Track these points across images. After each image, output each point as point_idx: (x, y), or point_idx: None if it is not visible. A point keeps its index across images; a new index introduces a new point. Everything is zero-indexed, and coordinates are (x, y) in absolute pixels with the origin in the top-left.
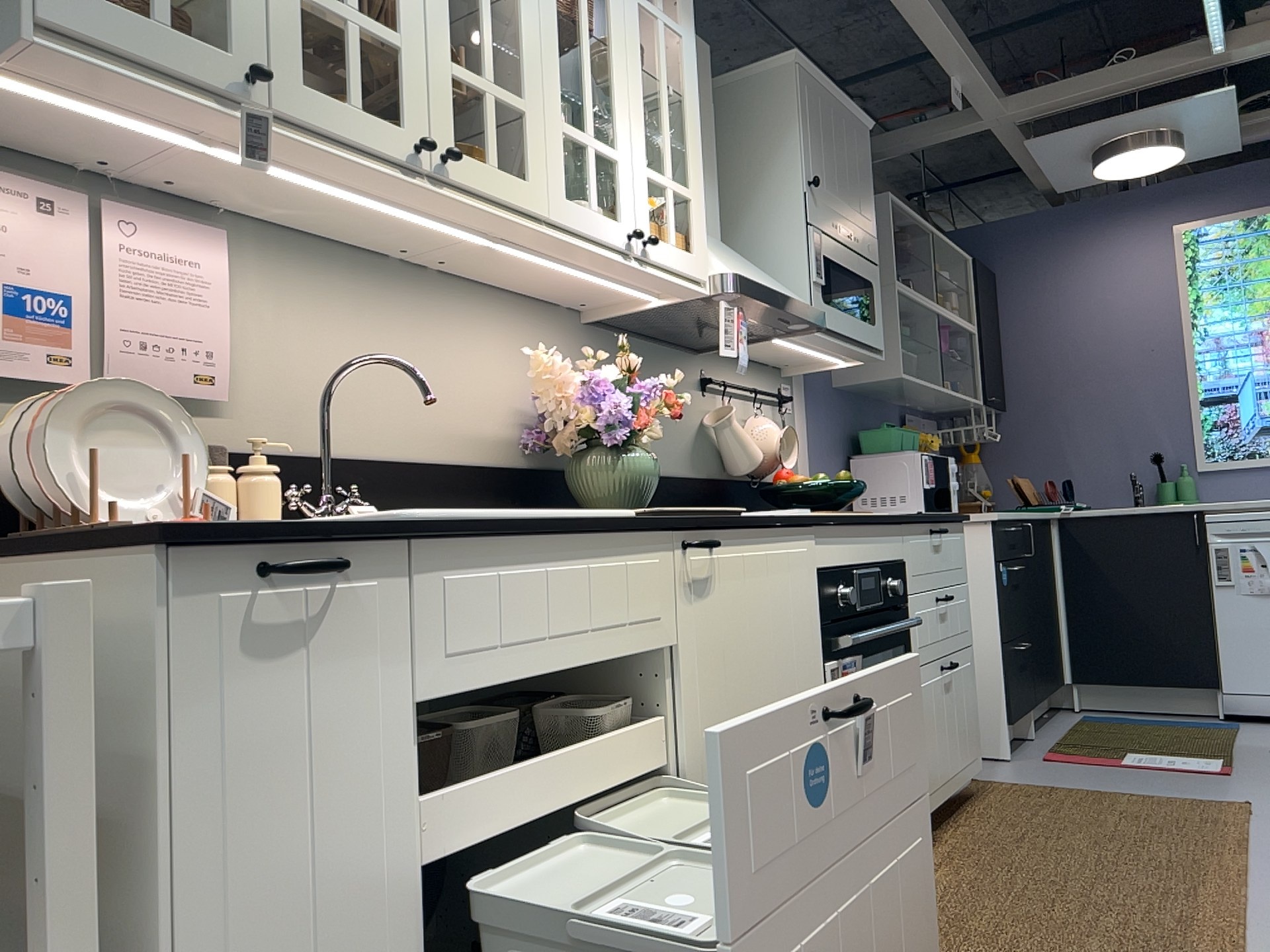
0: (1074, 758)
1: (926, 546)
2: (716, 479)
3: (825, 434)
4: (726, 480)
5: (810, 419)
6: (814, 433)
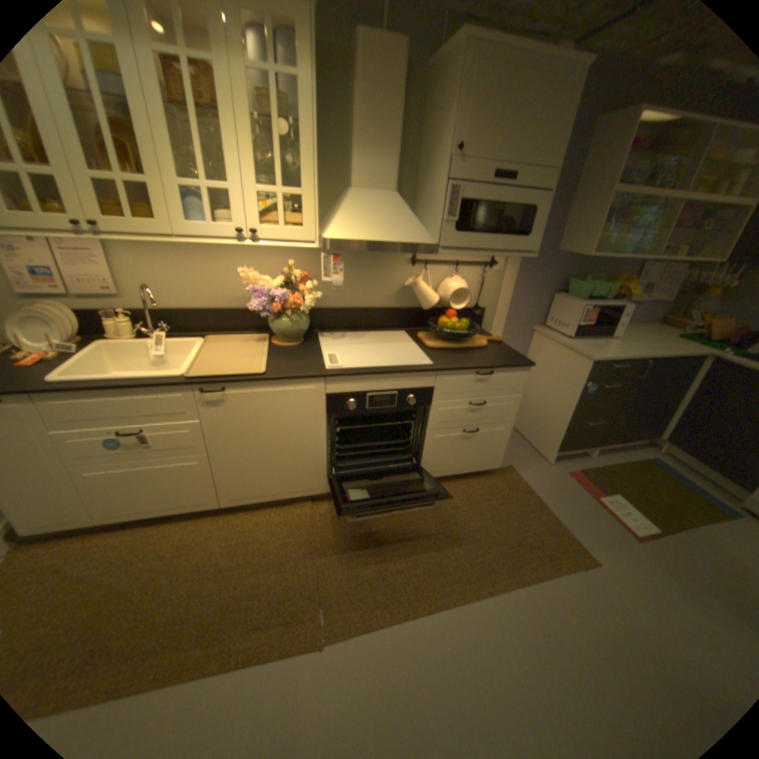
0: (582, 482)
1: (464, 381)
2: (411, 309)
3: (533, 280)
4: (420, 309)
5: (518, 272)
6: (520, 280)
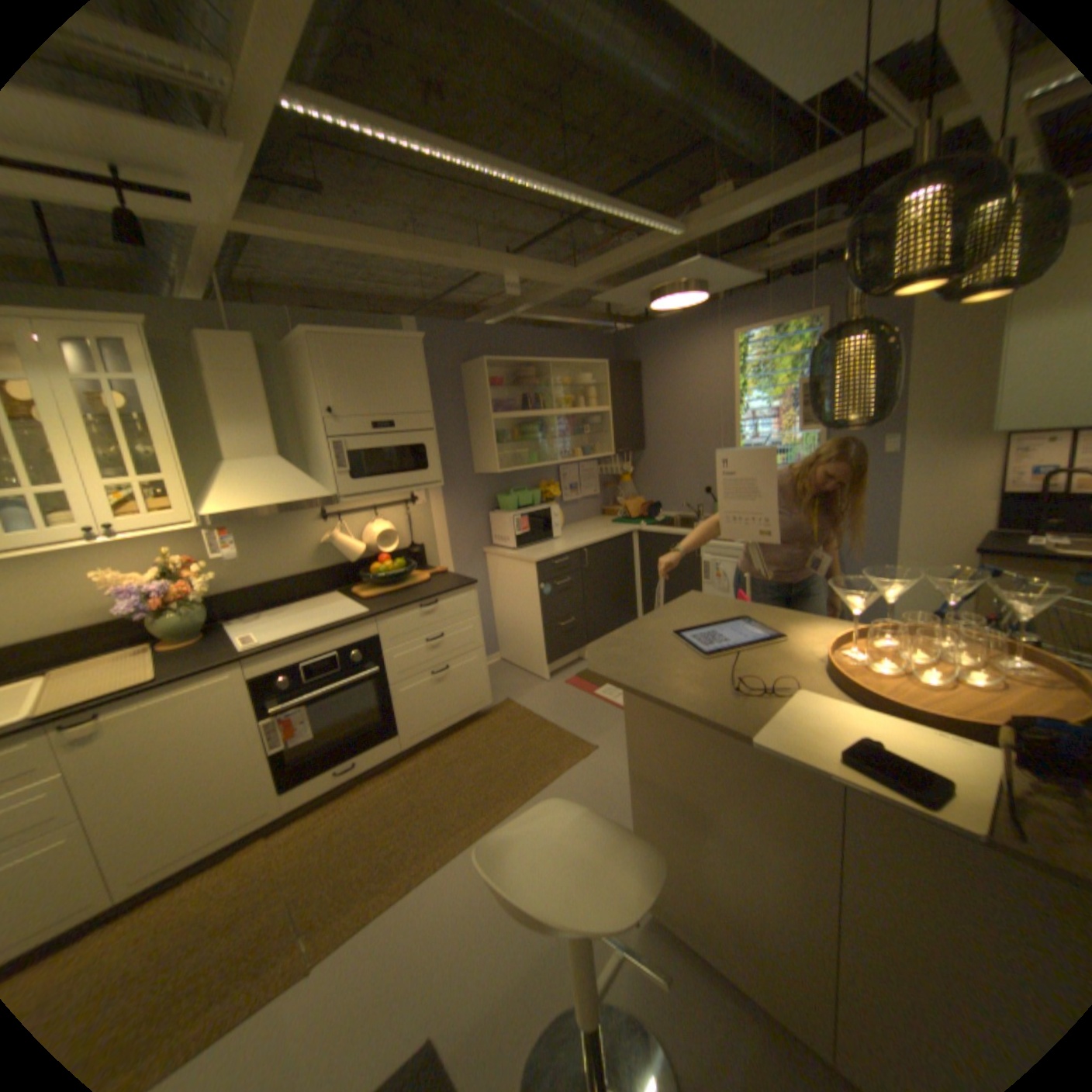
0: (578, 685)
1: (410, 617)
2: (338, 565)
3: (462, 505)
4: (349, 562)
5: (444, 502)
6: (449, 508)
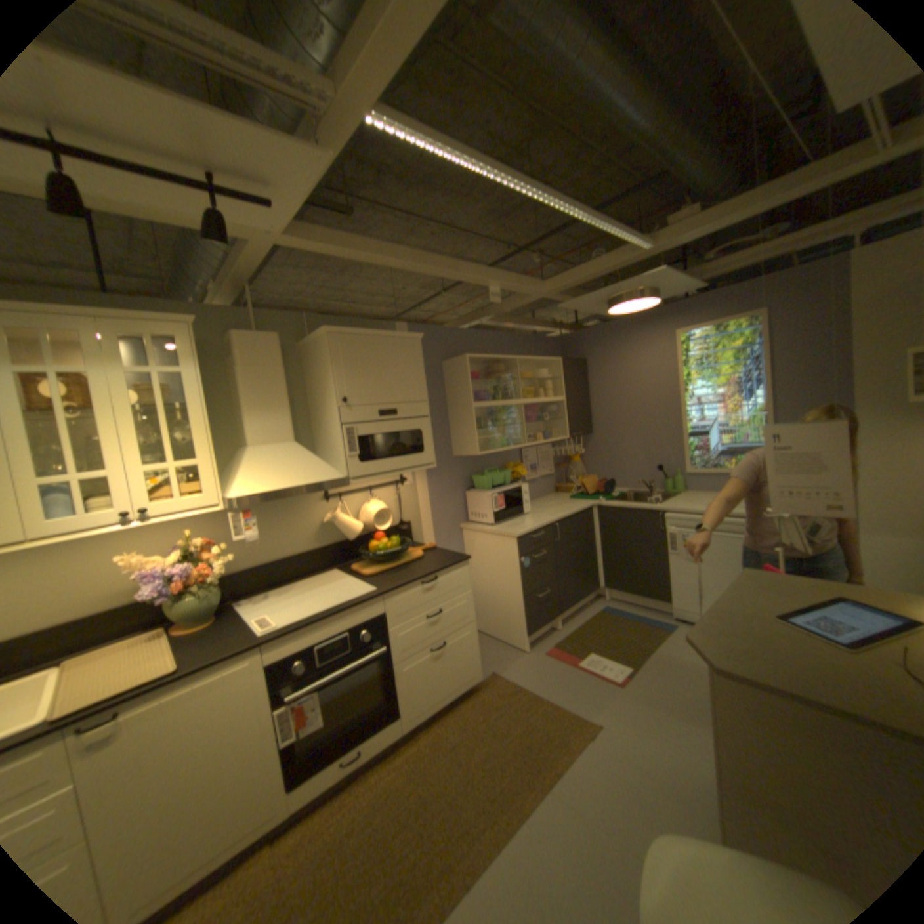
0: (559, 657)
1: (413, 595)
2: (336, 544)
3: (442, 485)
4: (346, 541)
5: (427, 482)
6: (432, 488)
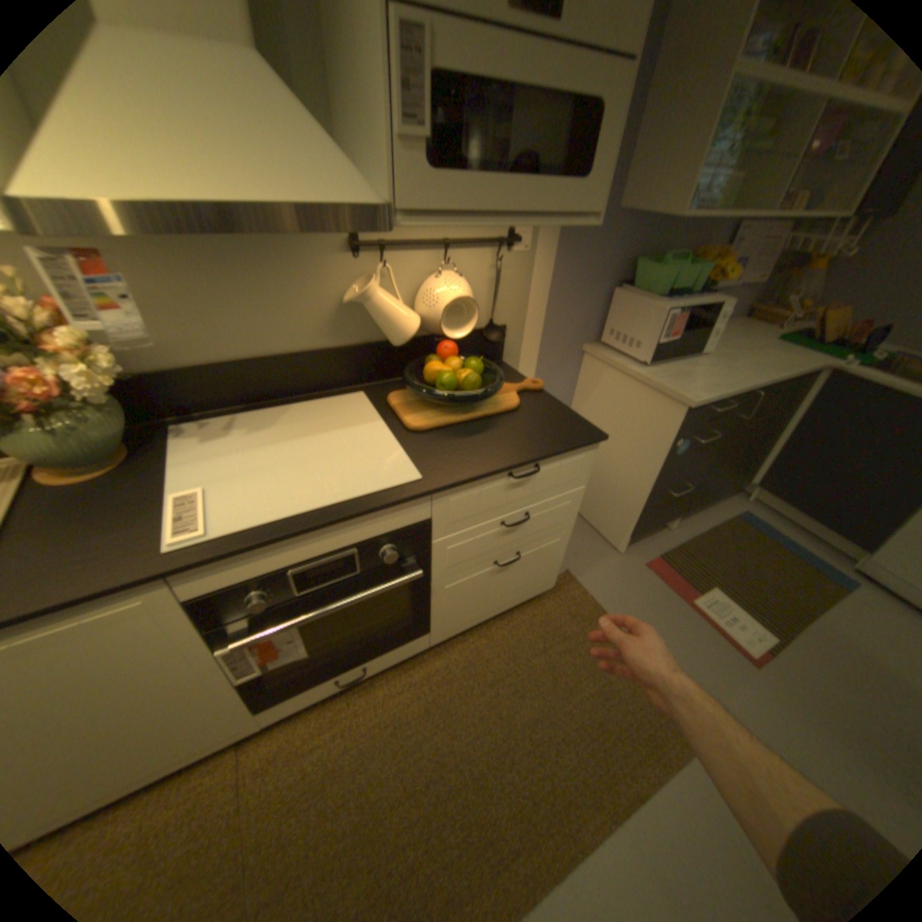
0: (666, 576)
1: (488, 492)
2: (369, 345)
3: (581, 266)
4: (388, 342)
5: (556, 254)
6: (561, 267)
